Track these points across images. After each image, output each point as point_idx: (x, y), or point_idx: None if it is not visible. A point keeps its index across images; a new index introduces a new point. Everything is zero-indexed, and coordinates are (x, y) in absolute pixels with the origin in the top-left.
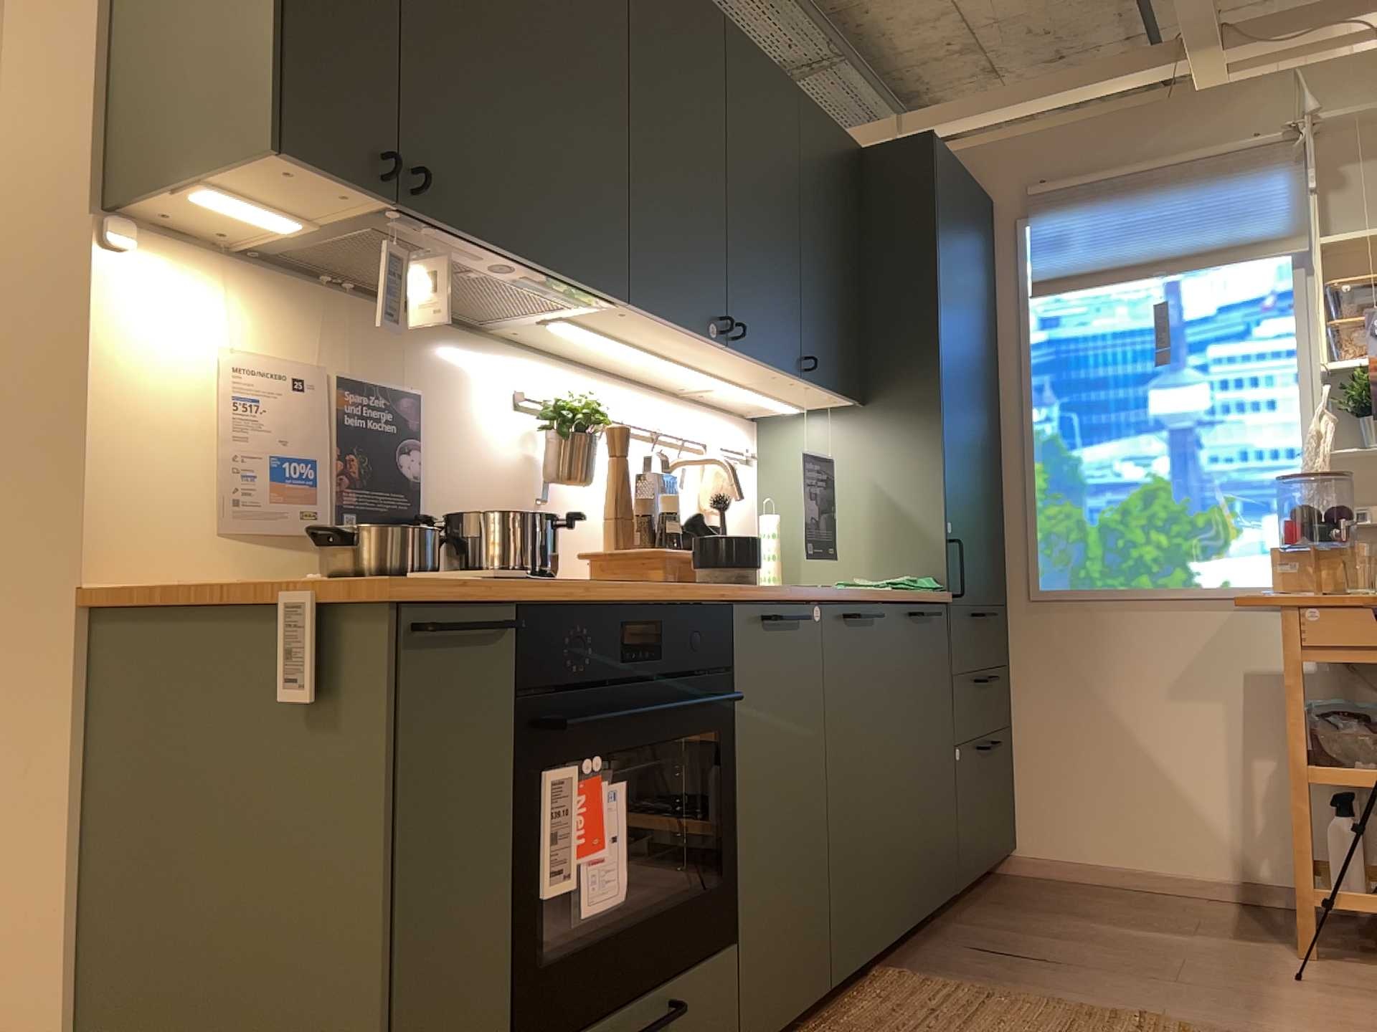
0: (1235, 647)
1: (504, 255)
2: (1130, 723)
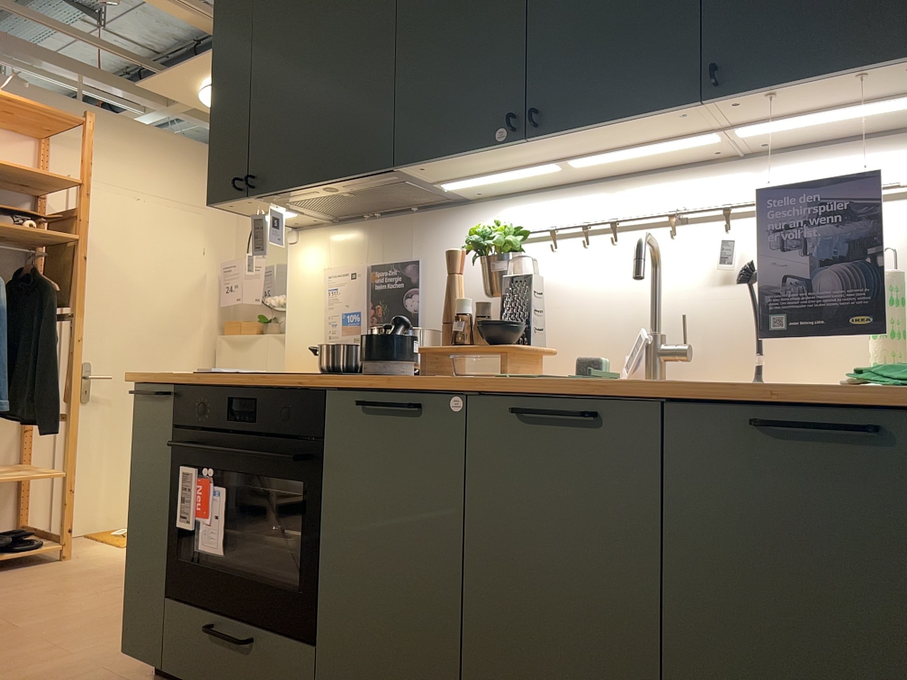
0: None
1: (312, 187)
2: None
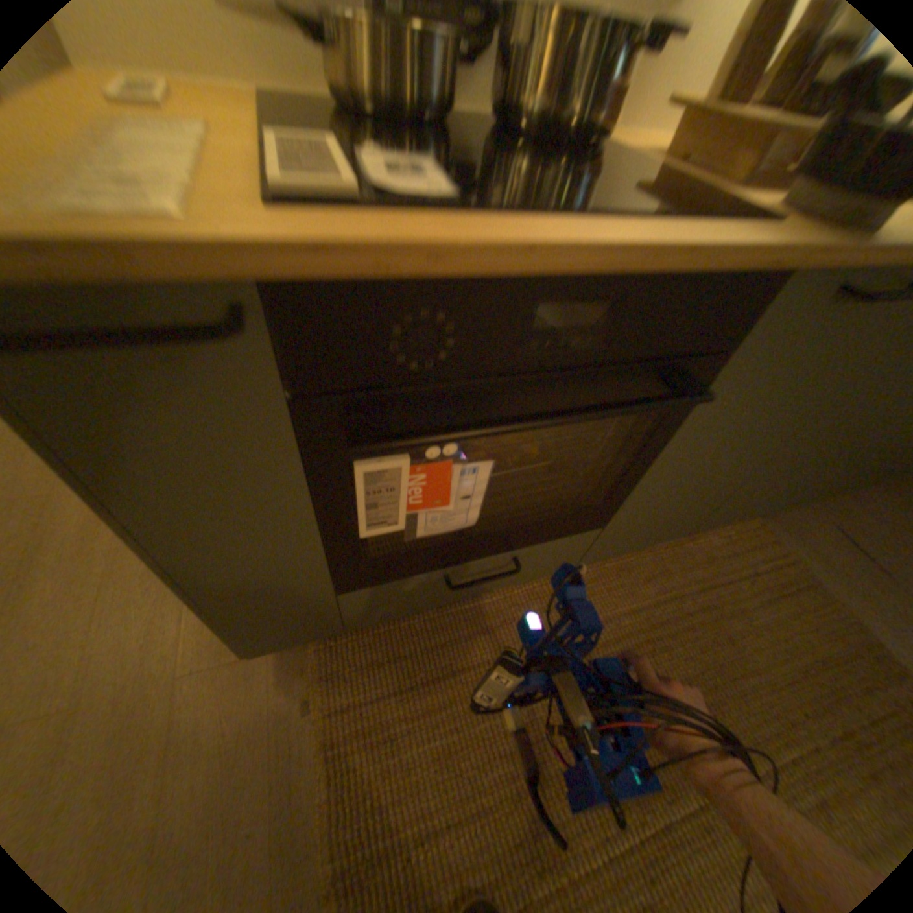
0: None
1: None
2: None
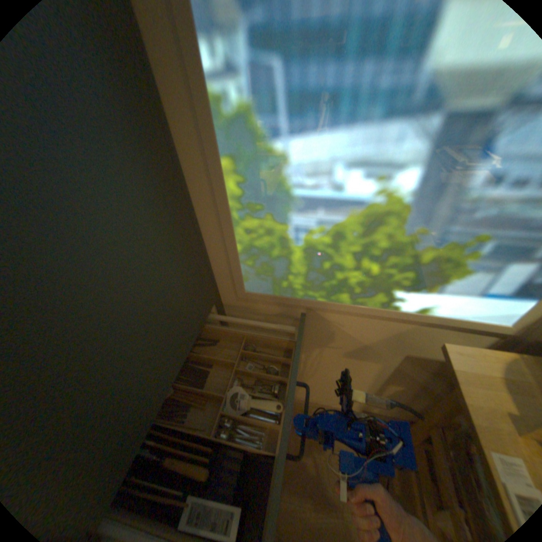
0: (408, 344)
1: None
2: (314, 362)
